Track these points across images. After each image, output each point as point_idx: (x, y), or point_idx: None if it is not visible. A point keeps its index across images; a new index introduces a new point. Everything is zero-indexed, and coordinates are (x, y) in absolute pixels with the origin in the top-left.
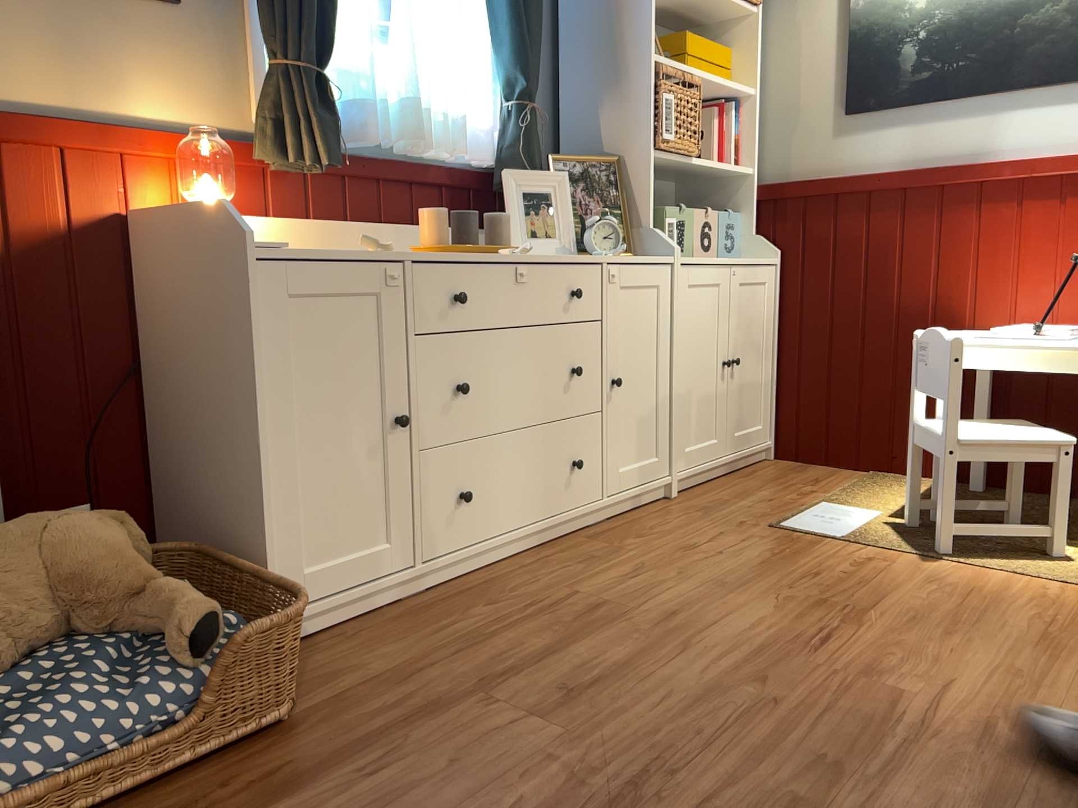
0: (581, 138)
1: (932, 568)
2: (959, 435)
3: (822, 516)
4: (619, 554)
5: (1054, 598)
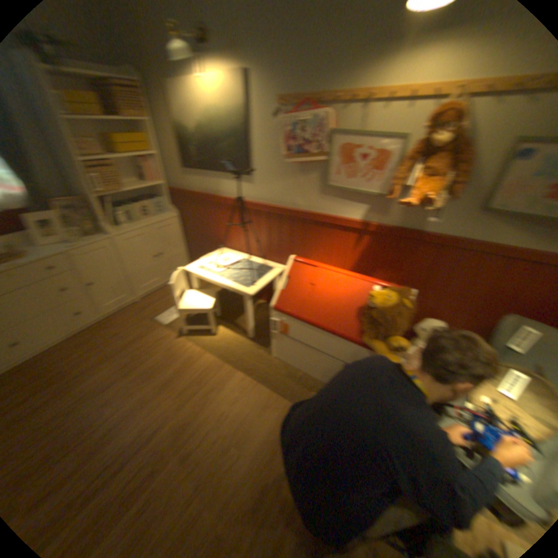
0: (69, 185)
1: (172, 343)
2: (180, 307)
3: (169, 313)
4: (87, 342)
5: (189, 359)
